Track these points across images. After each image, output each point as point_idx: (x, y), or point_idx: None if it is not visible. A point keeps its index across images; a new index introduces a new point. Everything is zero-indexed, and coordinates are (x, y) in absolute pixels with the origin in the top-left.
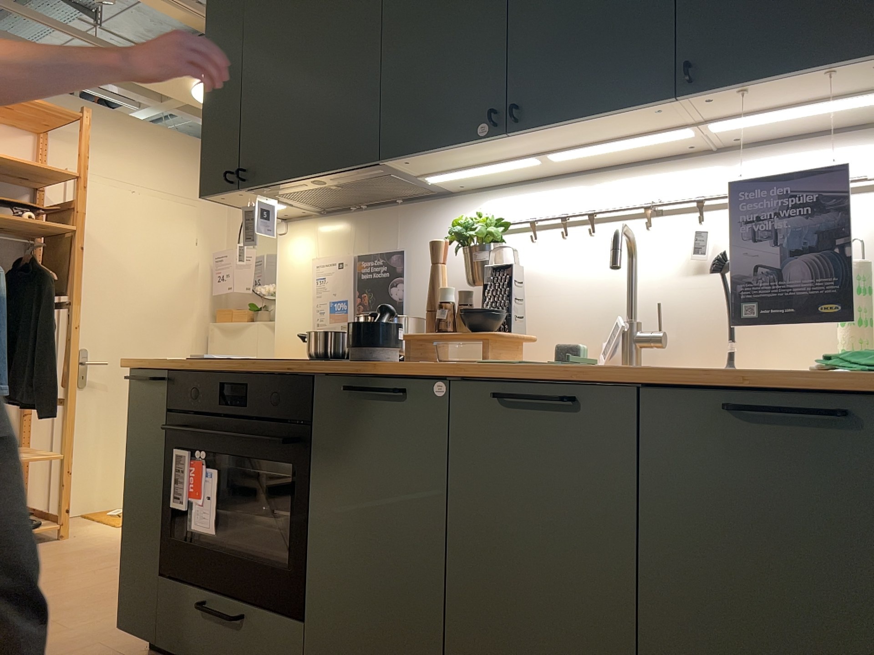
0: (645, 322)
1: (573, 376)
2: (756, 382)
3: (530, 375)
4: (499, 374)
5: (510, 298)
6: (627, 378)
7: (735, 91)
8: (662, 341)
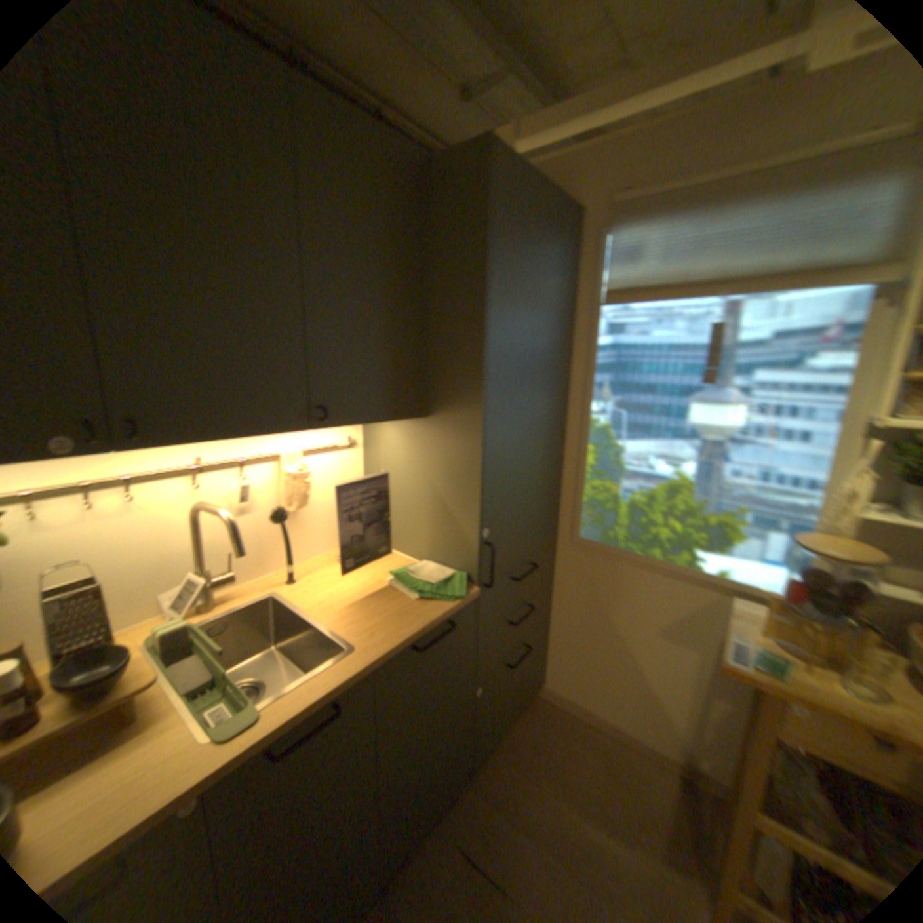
0: (211, 567)
1: (335, 693)
2: (426, 631)
3: (292, 716)
4: (271, 739)
5: (97, 622)
6: (371, 670)
7: (341, 425)
8: (232, 579)
